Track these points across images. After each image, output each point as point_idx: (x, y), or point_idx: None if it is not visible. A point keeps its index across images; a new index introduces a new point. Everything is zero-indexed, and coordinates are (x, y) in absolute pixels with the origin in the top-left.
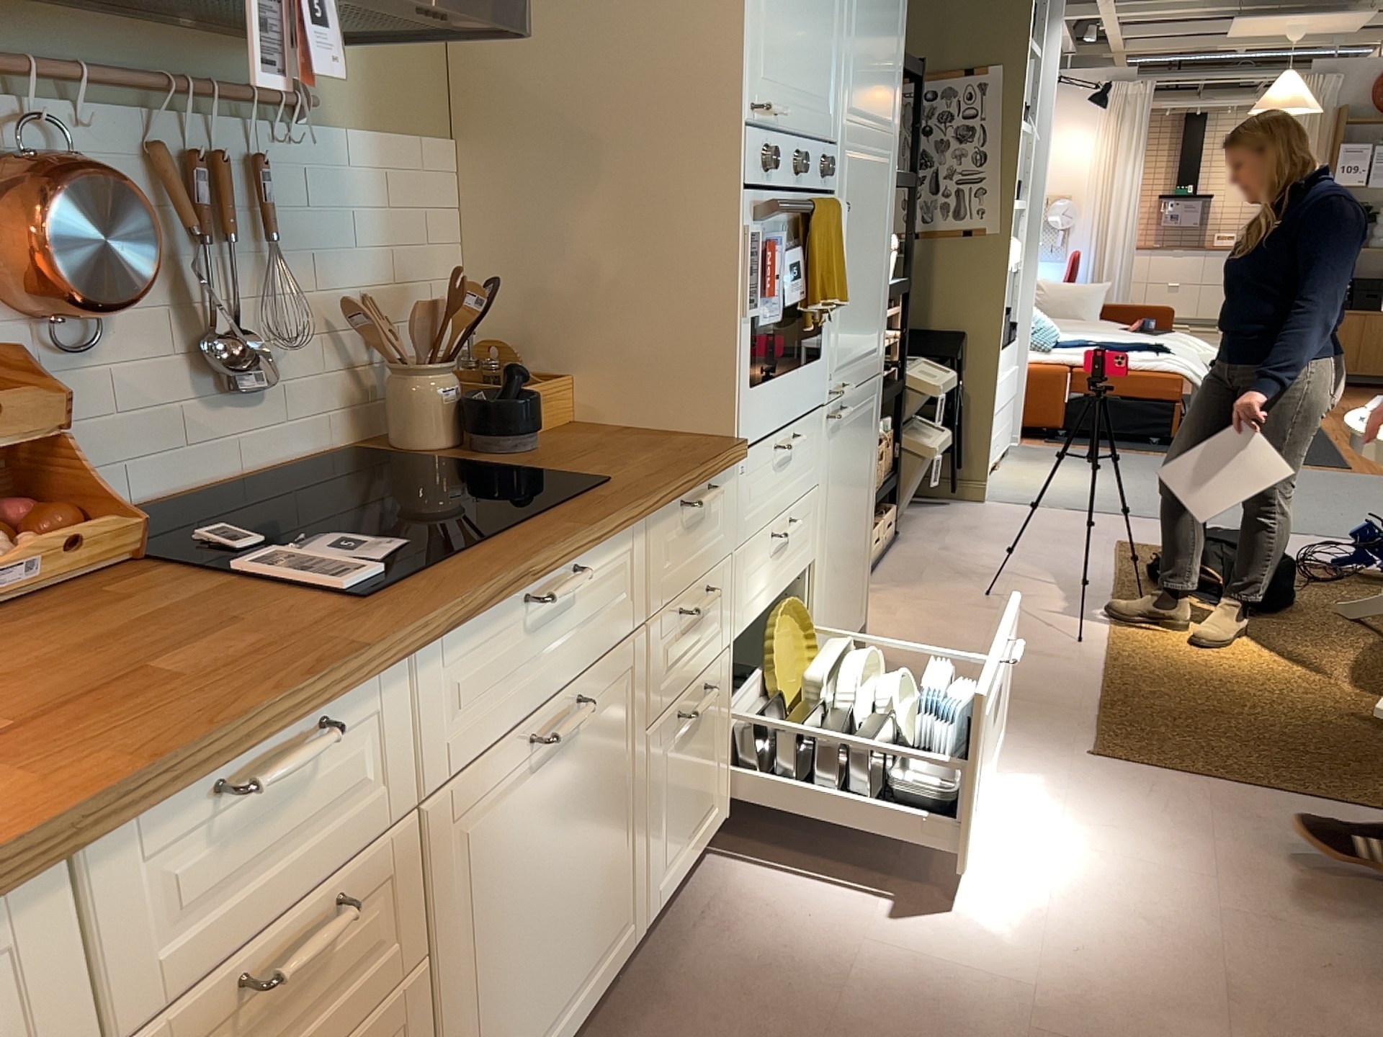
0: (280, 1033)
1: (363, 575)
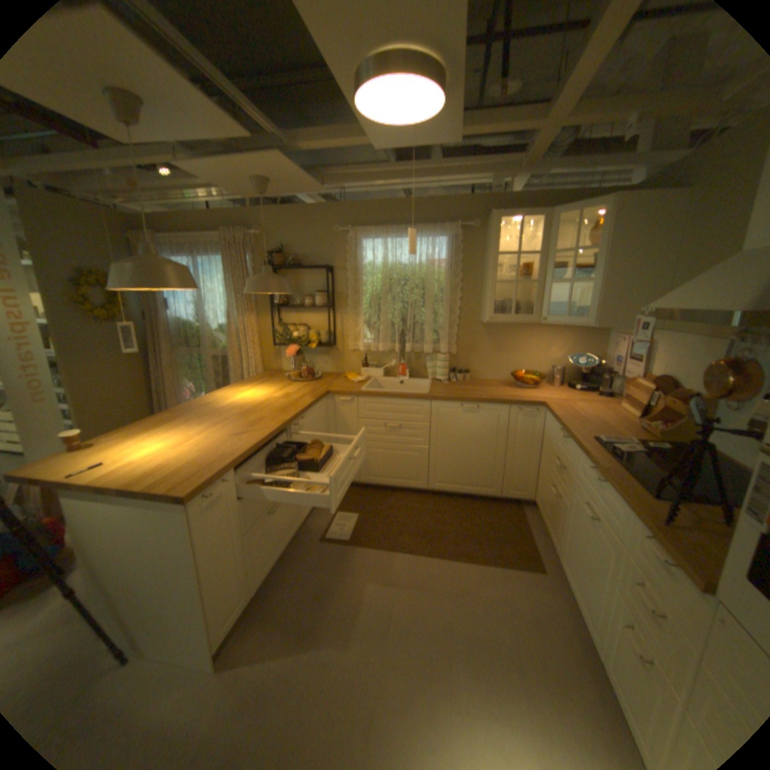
0: (559, 475)
1: (607, 443)
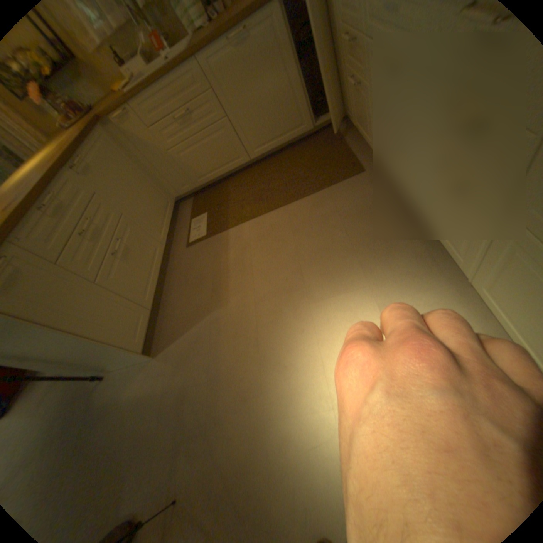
0: (354, 54)
1: None
